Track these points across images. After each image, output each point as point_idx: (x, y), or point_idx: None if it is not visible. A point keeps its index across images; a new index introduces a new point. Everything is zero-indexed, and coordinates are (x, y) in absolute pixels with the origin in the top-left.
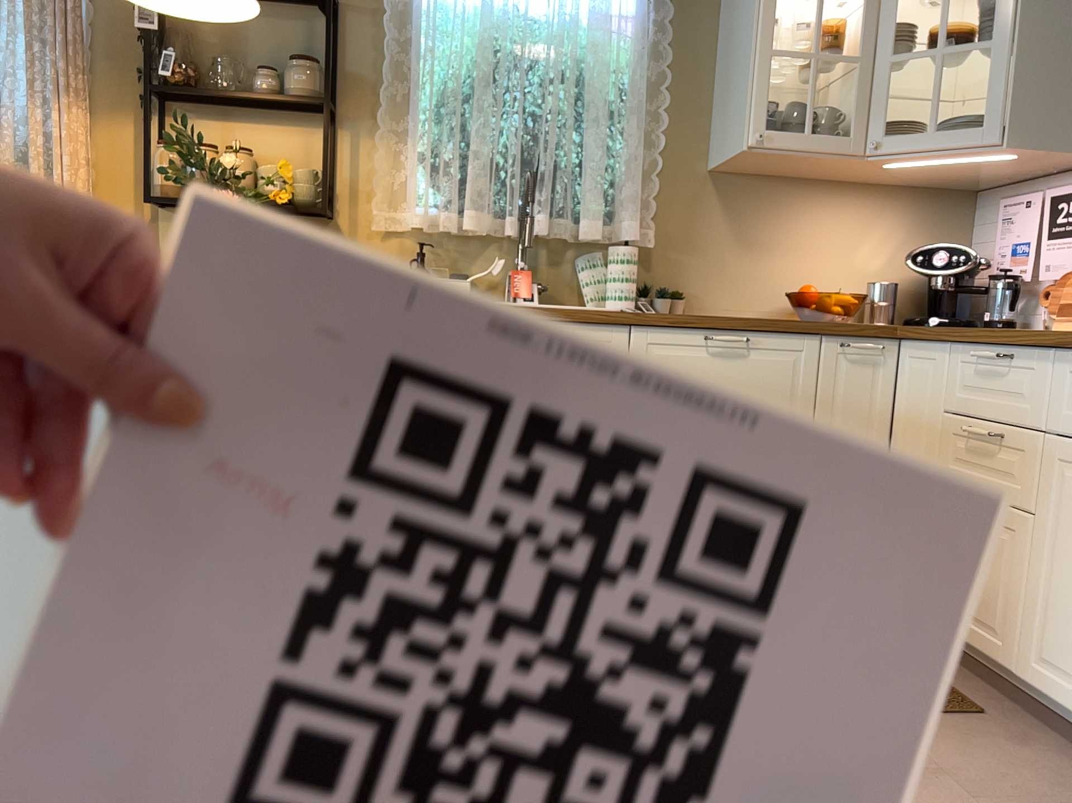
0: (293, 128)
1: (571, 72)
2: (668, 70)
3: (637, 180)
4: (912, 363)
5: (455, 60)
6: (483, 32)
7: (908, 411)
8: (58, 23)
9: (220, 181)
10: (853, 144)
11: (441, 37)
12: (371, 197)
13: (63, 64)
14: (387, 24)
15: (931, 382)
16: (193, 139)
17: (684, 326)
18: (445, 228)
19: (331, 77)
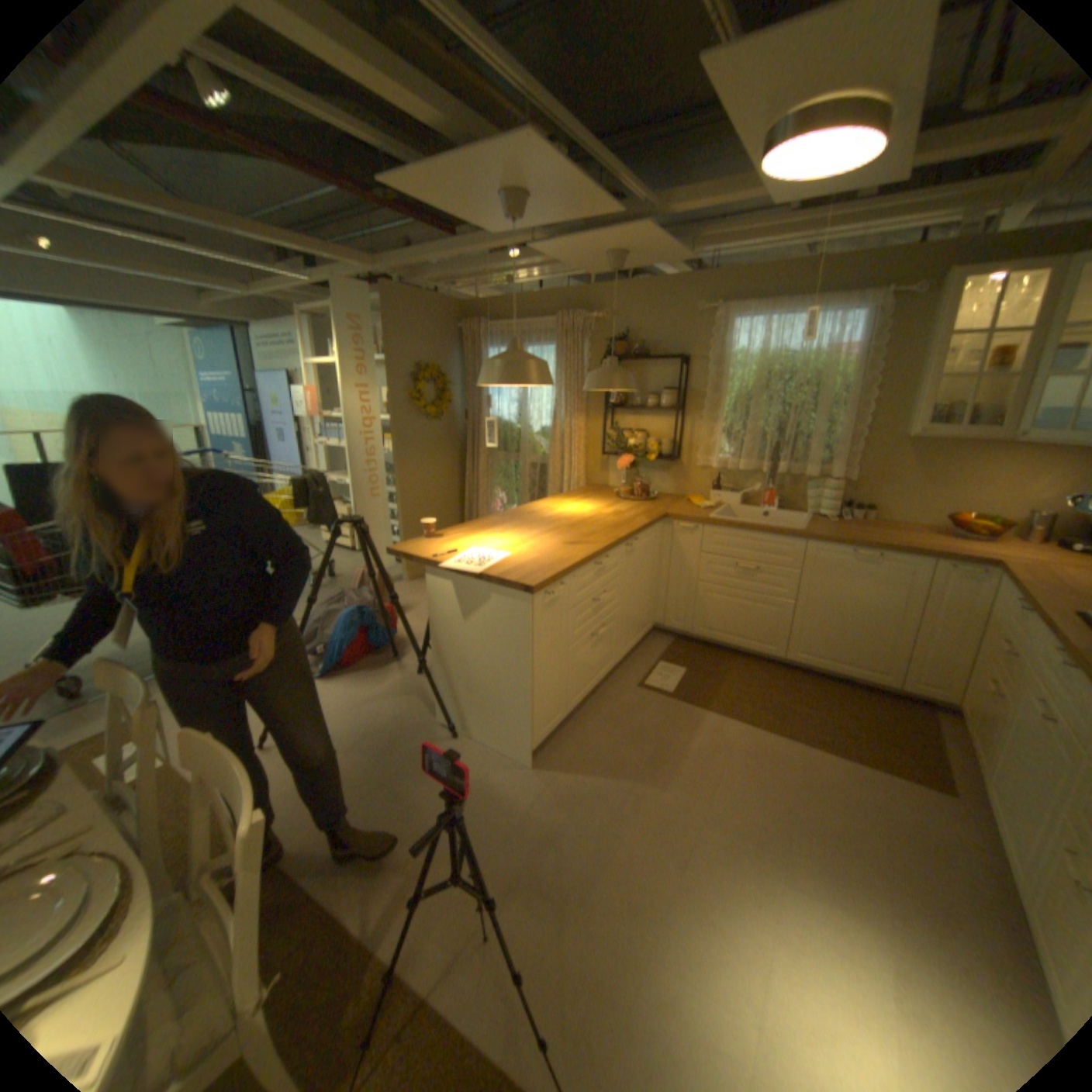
0: (663, 417)
1: (812, 382)
2: (883, 372)
3: (852, 440)
4: (1004, 586)
5: (742, 382)
6: (758, 366)
7: (995, 615)
8: (573, 383)
9: (626, 451)
10: (1003, 432)
11: (738, 367)
12: (697, 449)
13: (574, 400)
14: (708, 367)
15: (1006, 603)
16: (618, 430)
17: (838, 543)
18: (729, 468)
19: (678, 397)
